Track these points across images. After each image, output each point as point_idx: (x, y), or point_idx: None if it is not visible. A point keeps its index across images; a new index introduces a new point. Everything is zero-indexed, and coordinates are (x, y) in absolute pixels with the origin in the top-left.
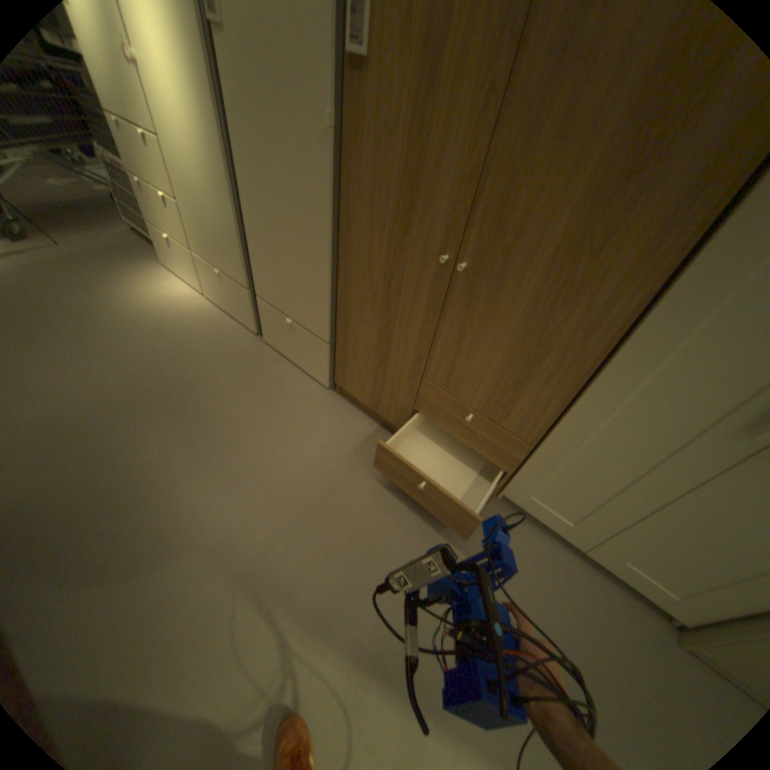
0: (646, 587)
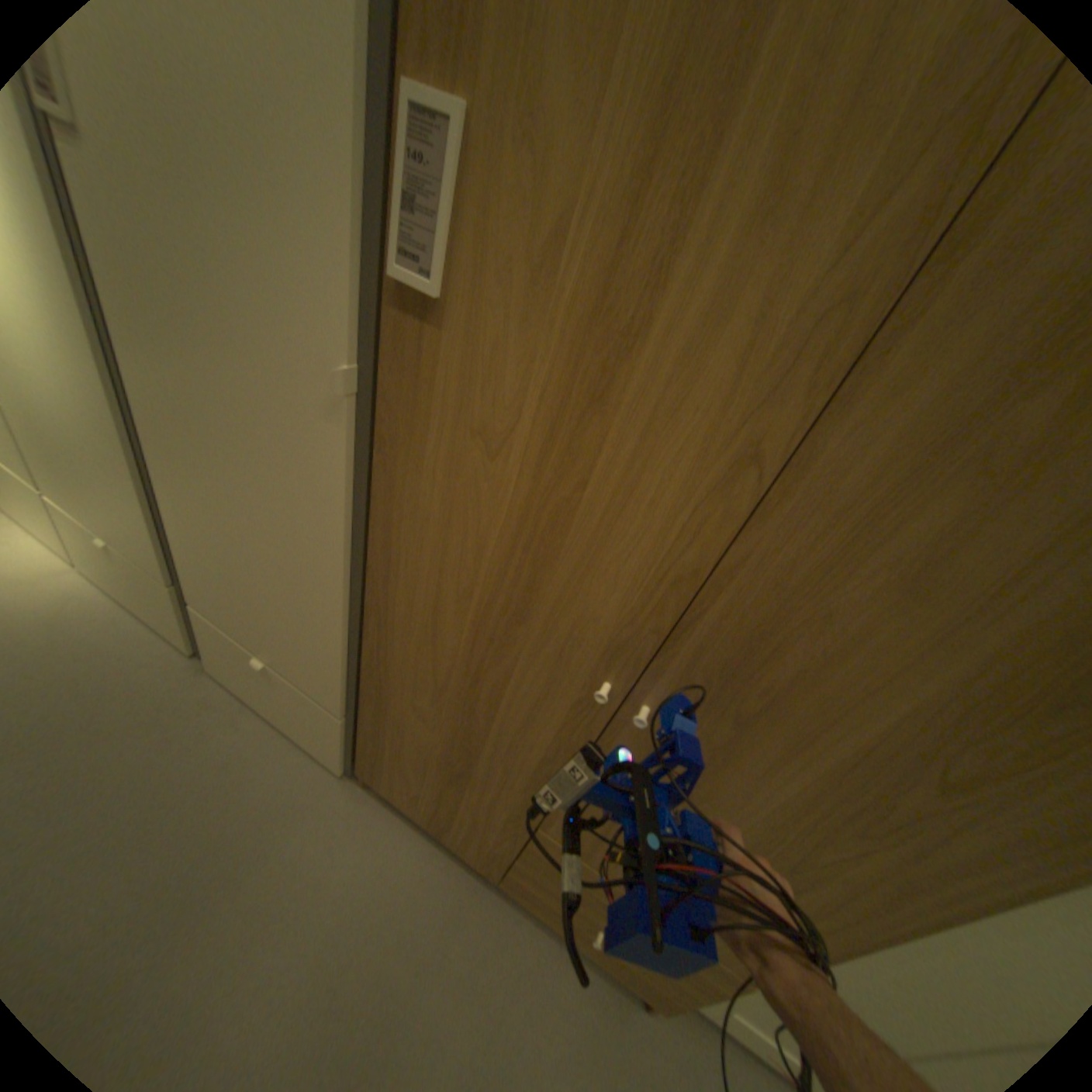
0: None
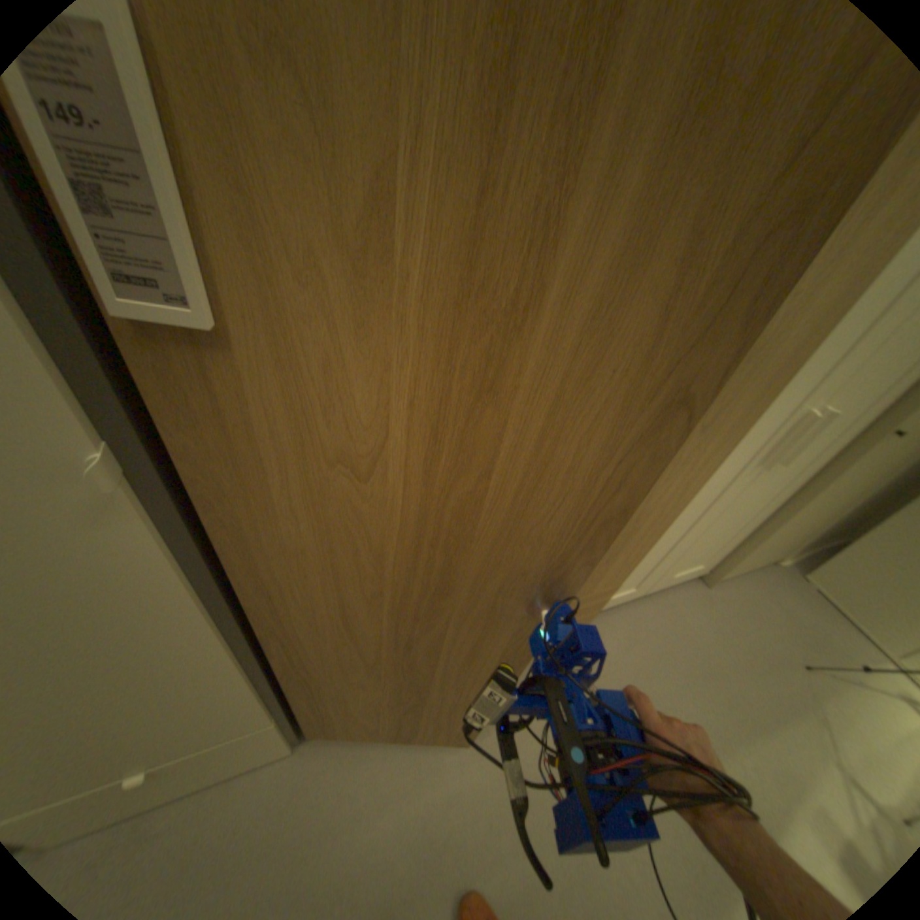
0: (683, 578)
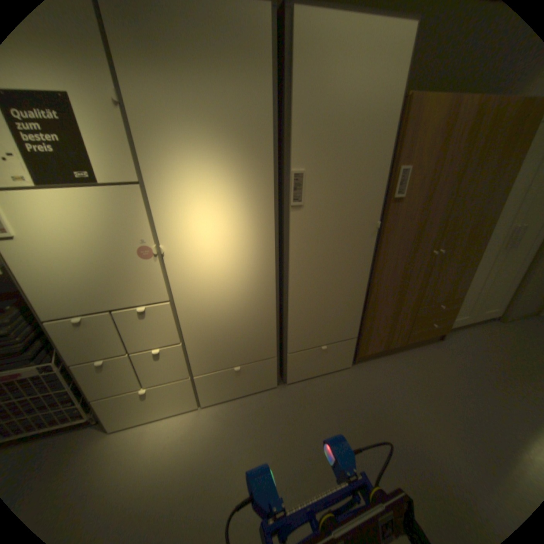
0: (490, 316)
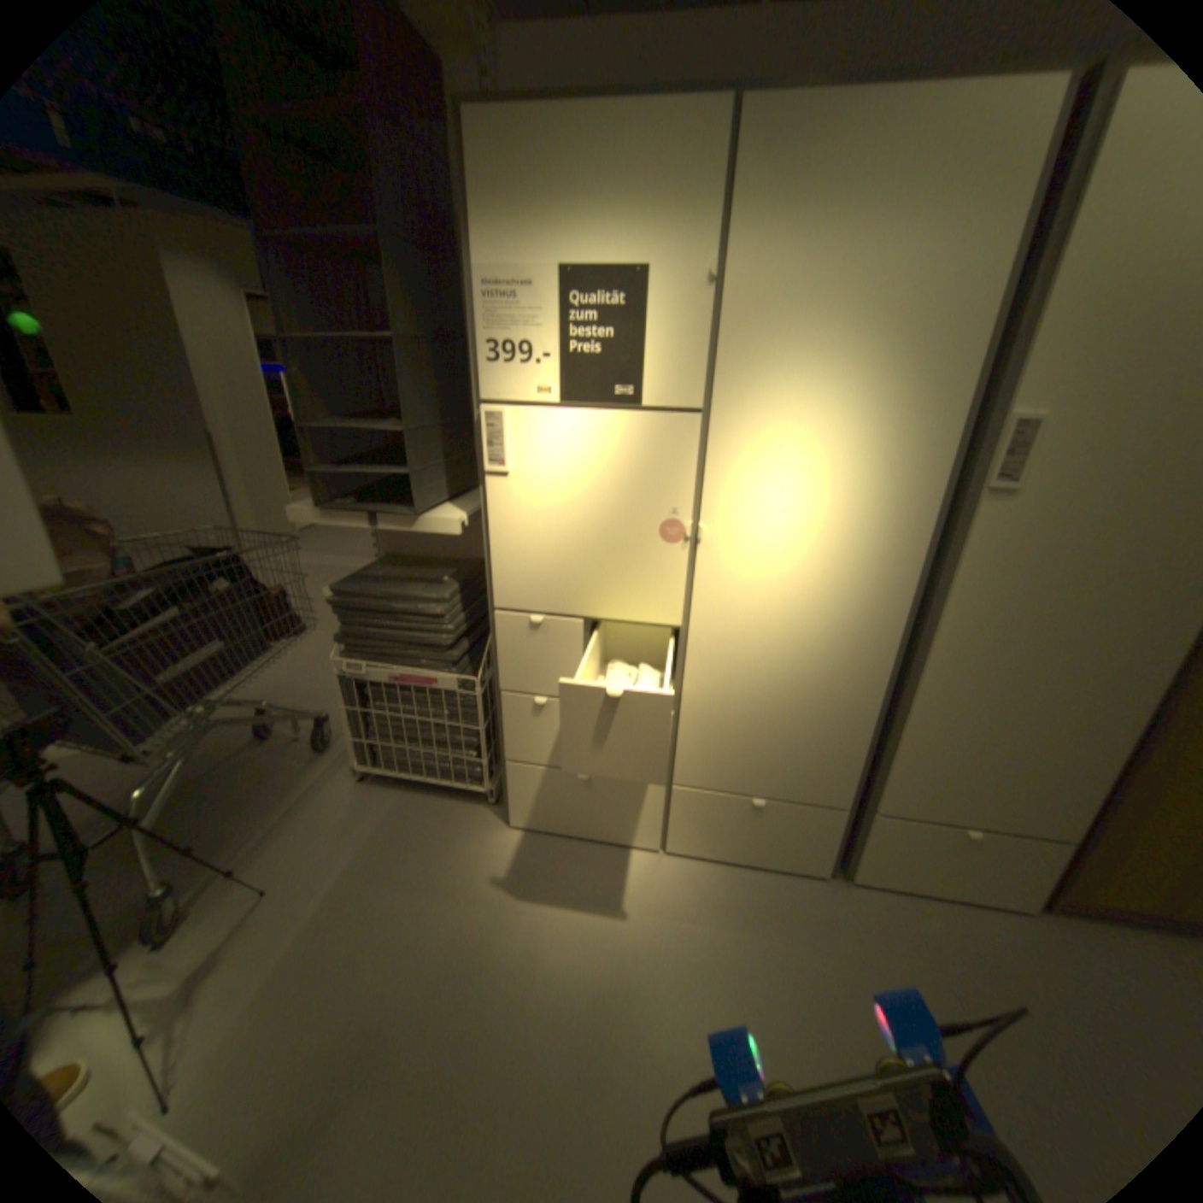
0: None
